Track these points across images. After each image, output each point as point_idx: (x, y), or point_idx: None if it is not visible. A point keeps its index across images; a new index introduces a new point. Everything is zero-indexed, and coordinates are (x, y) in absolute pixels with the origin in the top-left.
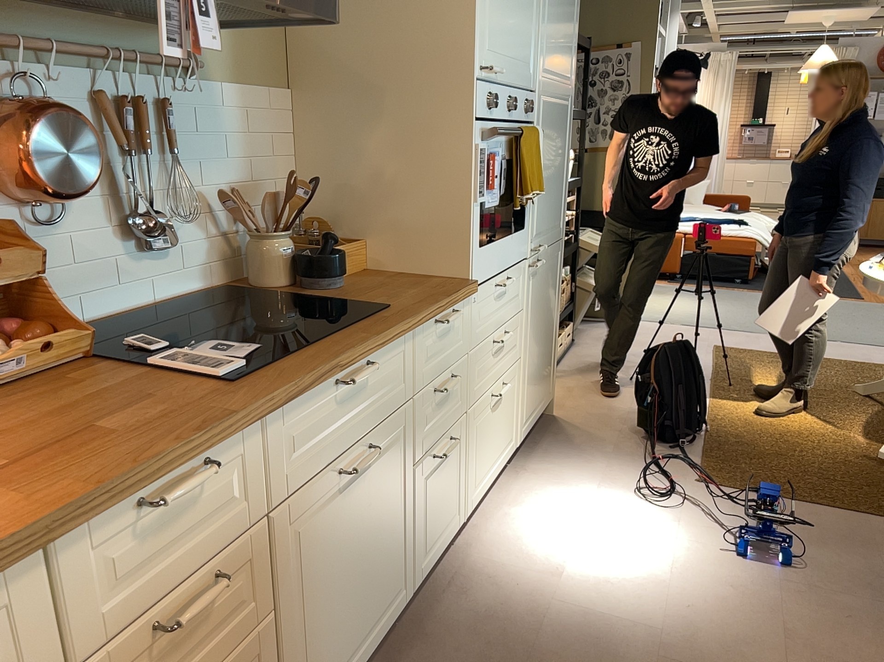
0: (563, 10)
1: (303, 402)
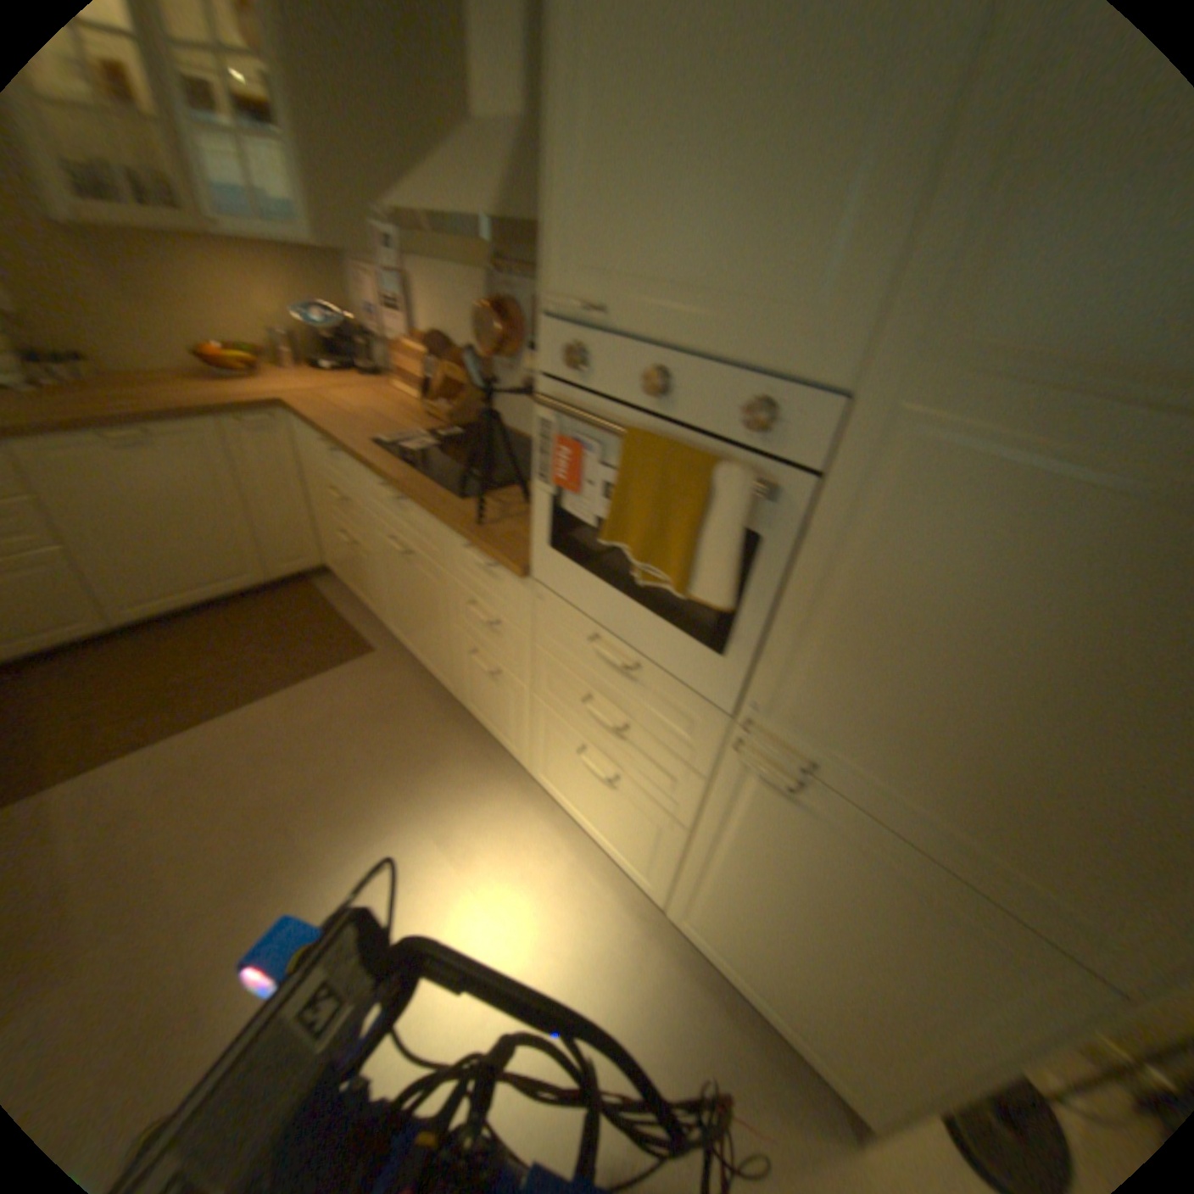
0: None
1: (375, 477)
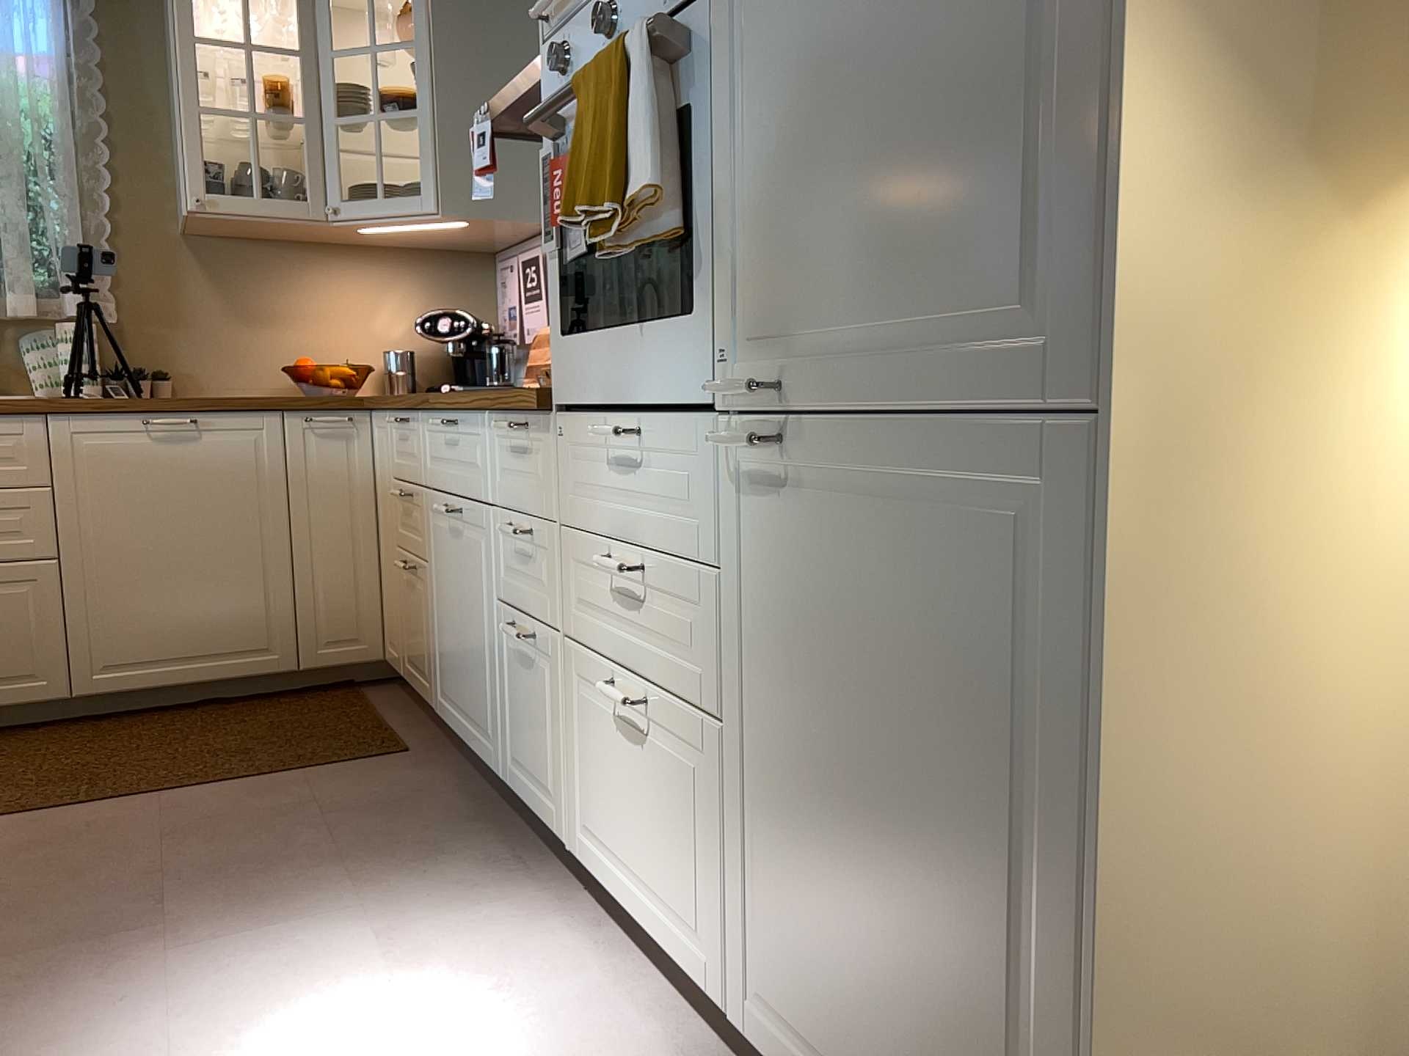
0: None
1: (431, 420)
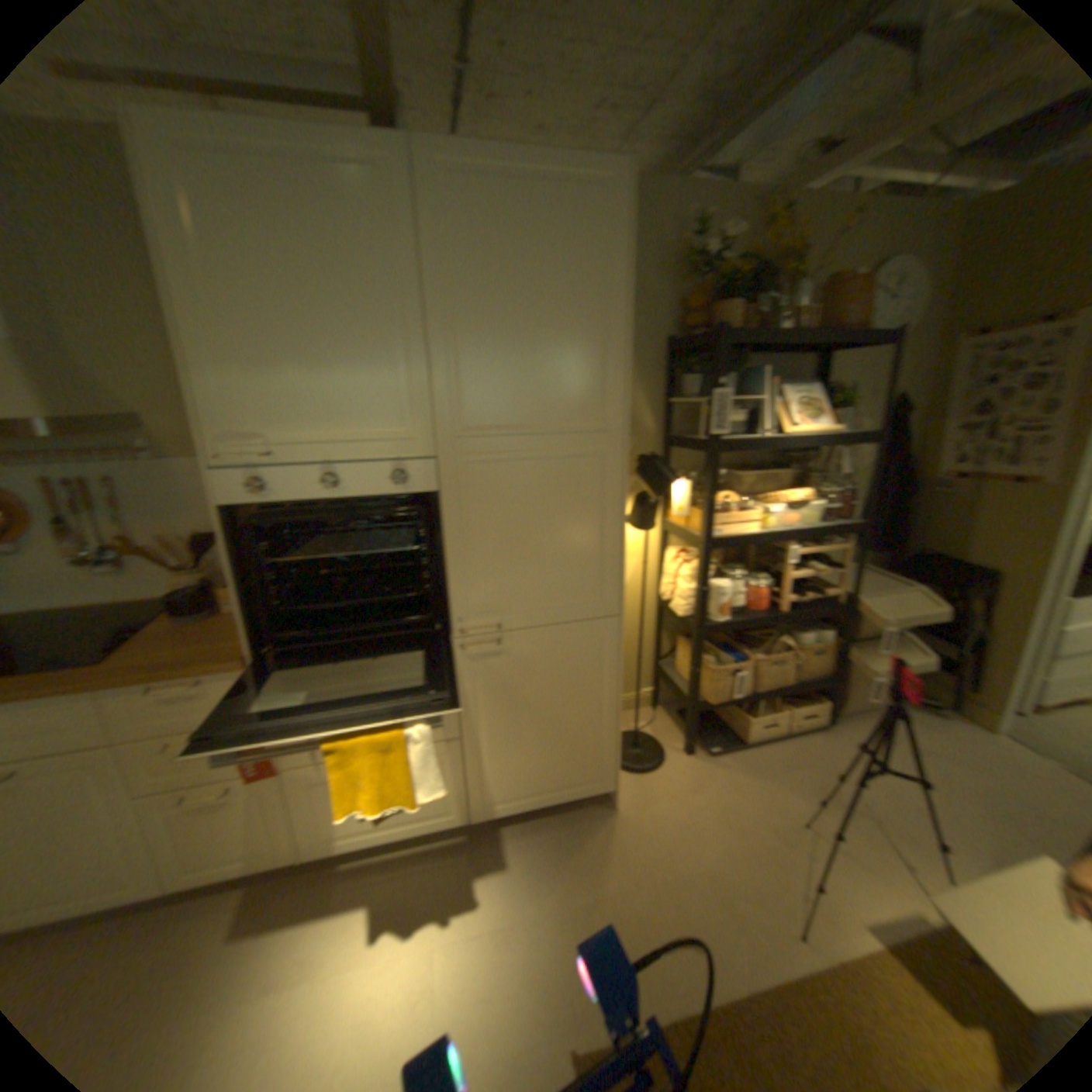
0: (541, 336)
1: None
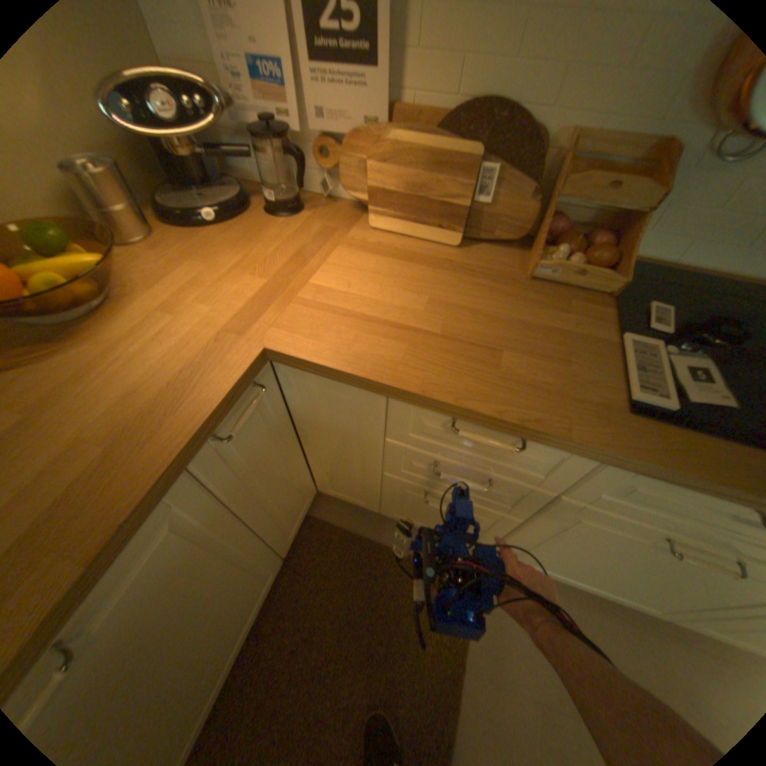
0: None
1: (683, 484)
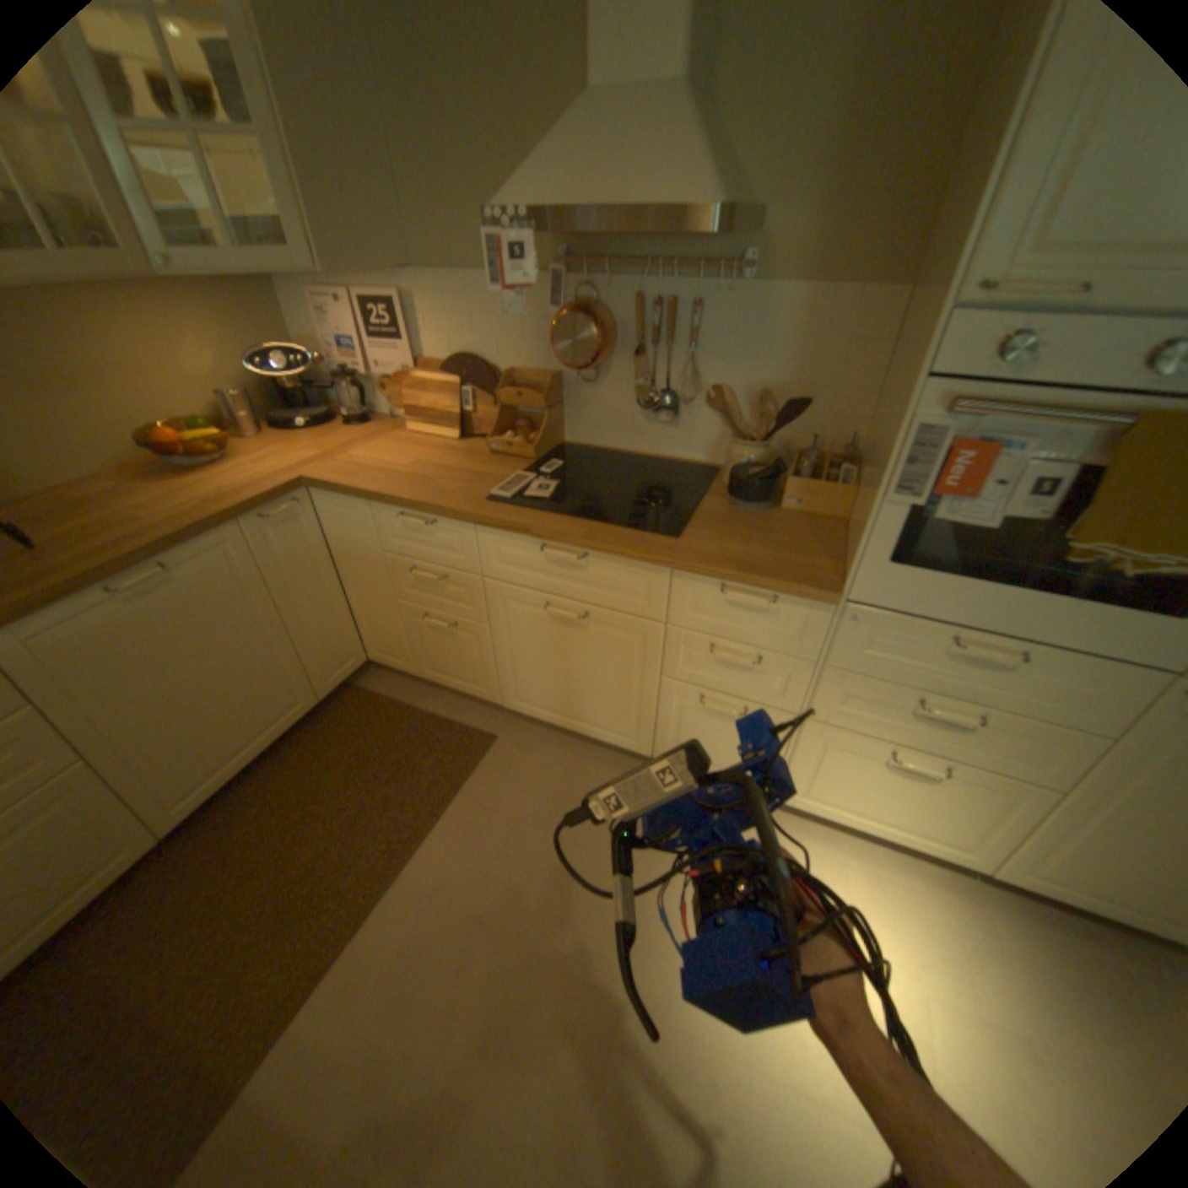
0: None
1: (509, 537)
